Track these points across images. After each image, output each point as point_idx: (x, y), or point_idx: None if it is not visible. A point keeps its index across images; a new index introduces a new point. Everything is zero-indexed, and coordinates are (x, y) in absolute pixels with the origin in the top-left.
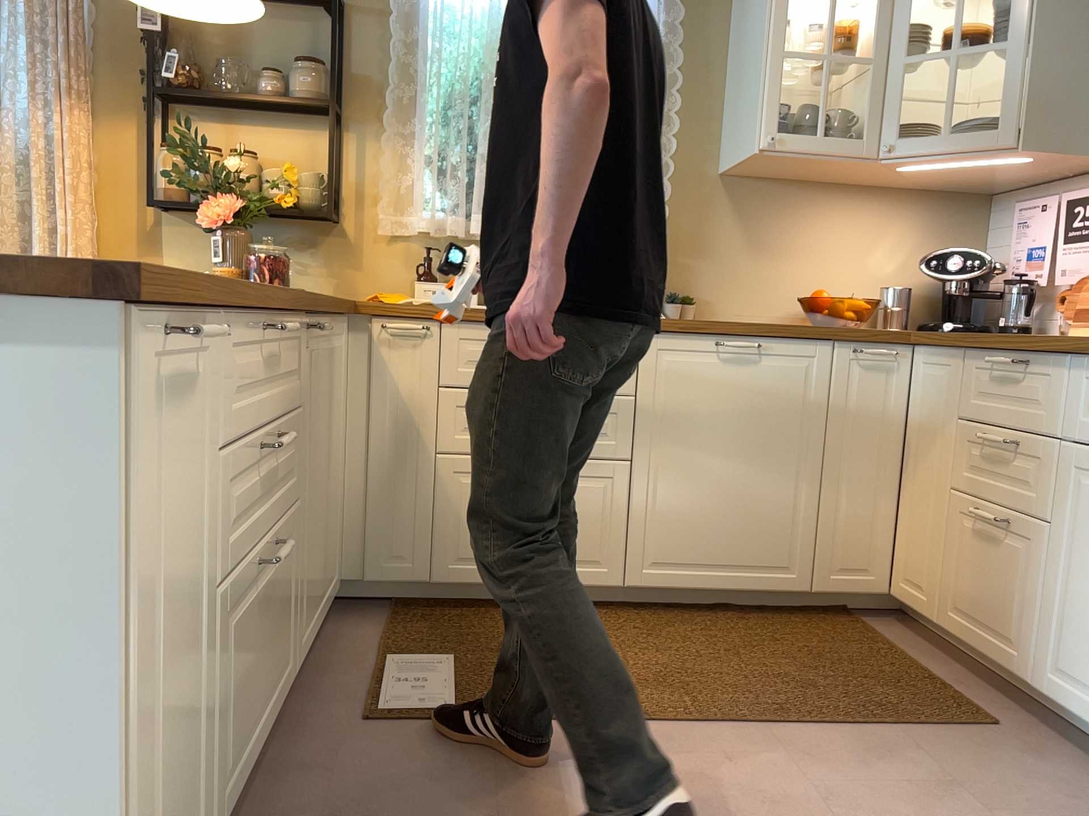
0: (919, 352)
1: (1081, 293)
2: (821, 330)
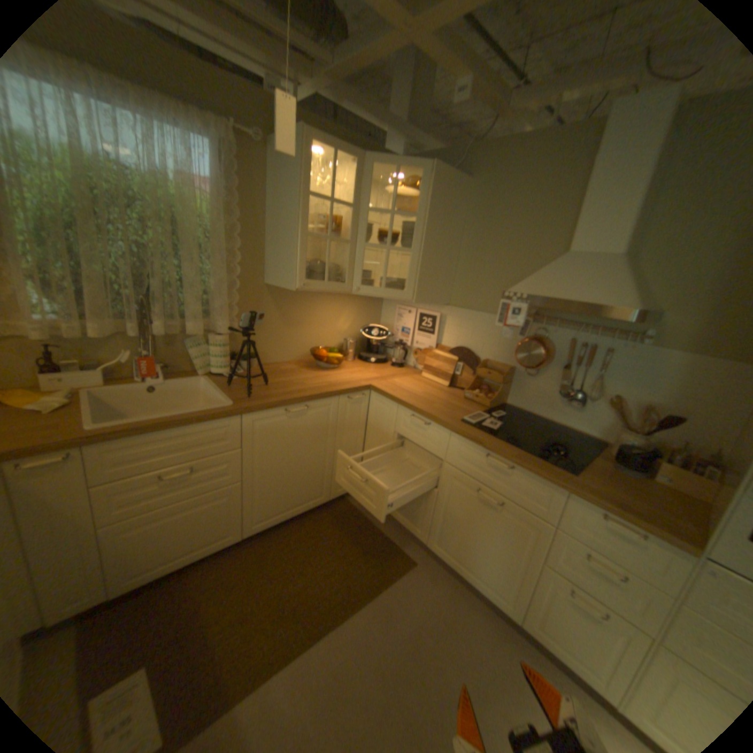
0: (372, 394)
1: (423, 356)
2: (333, 394)
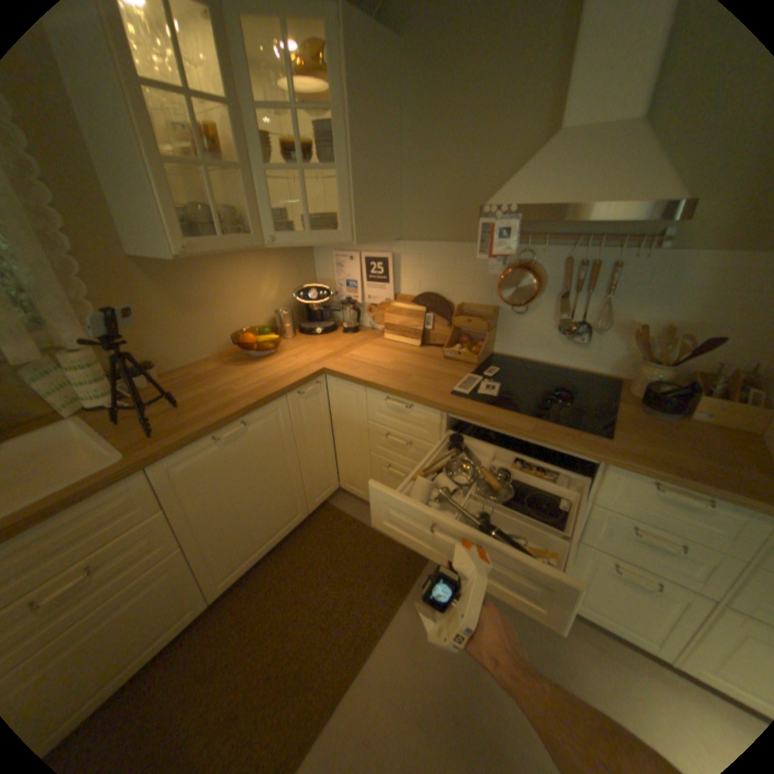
0: (330, 378)
1: (382, 312)
2: (277, 394)
